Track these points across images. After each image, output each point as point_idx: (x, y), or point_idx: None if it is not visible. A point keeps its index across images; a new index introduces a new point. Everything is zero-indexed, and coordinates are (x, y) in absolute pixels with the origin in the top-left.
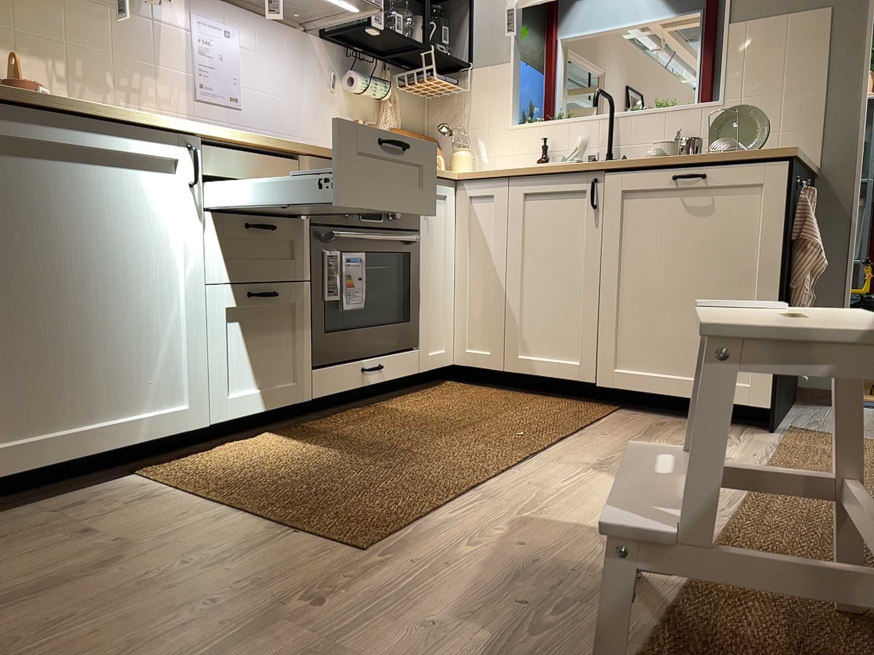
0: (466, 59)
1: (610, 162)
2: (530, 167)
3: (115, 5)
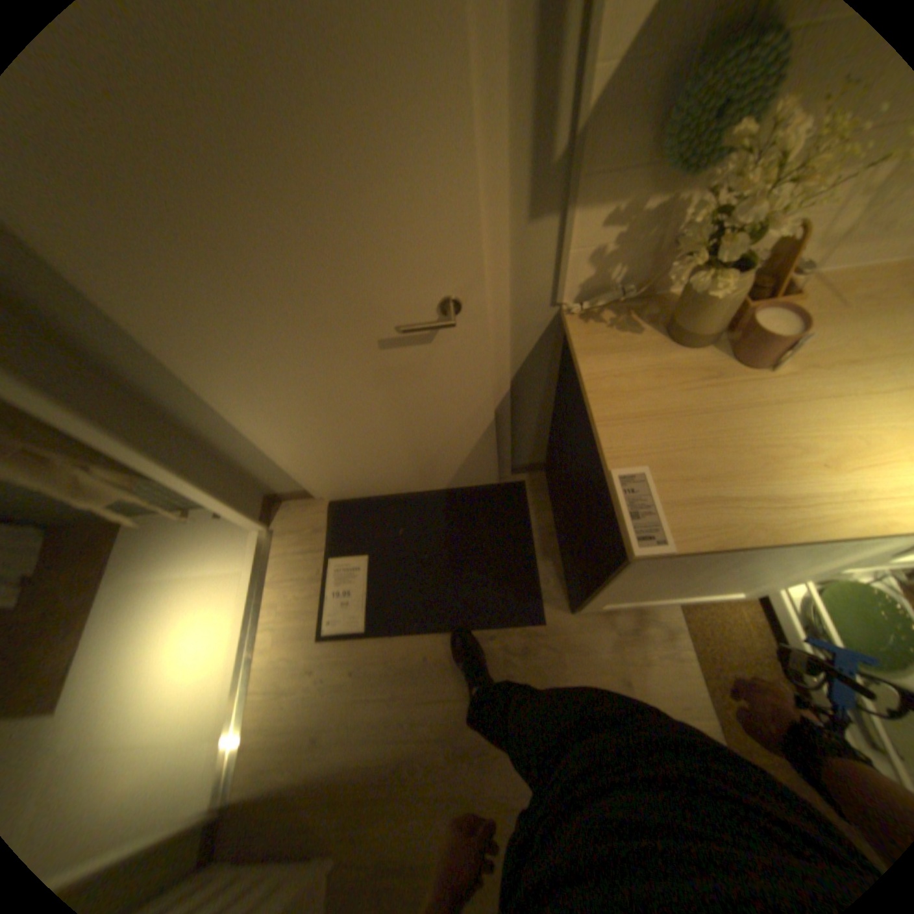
0: None
1: None
2: None
3: None
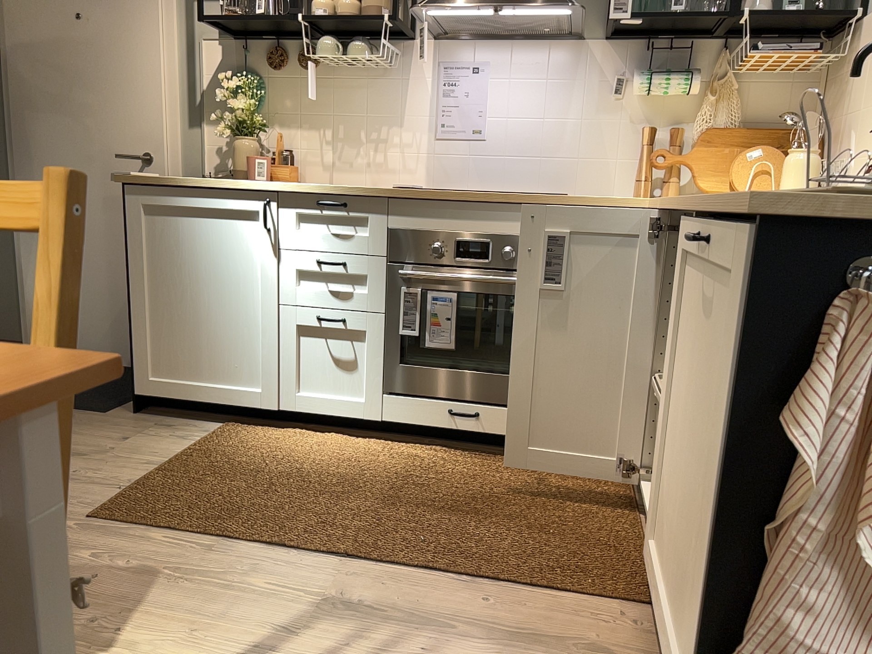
0: (857, 5)
1: (681, 204)
2: (662, 203)
3: (369, 76)
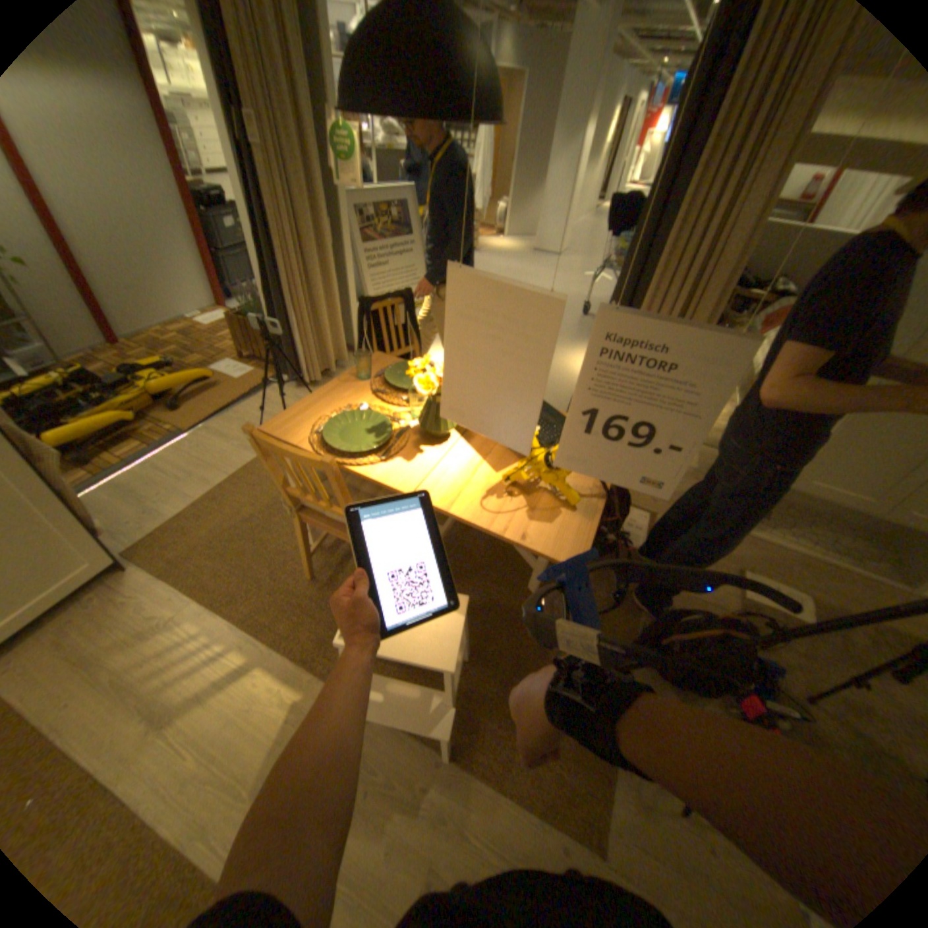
0: None
1: None
2: None
3: None
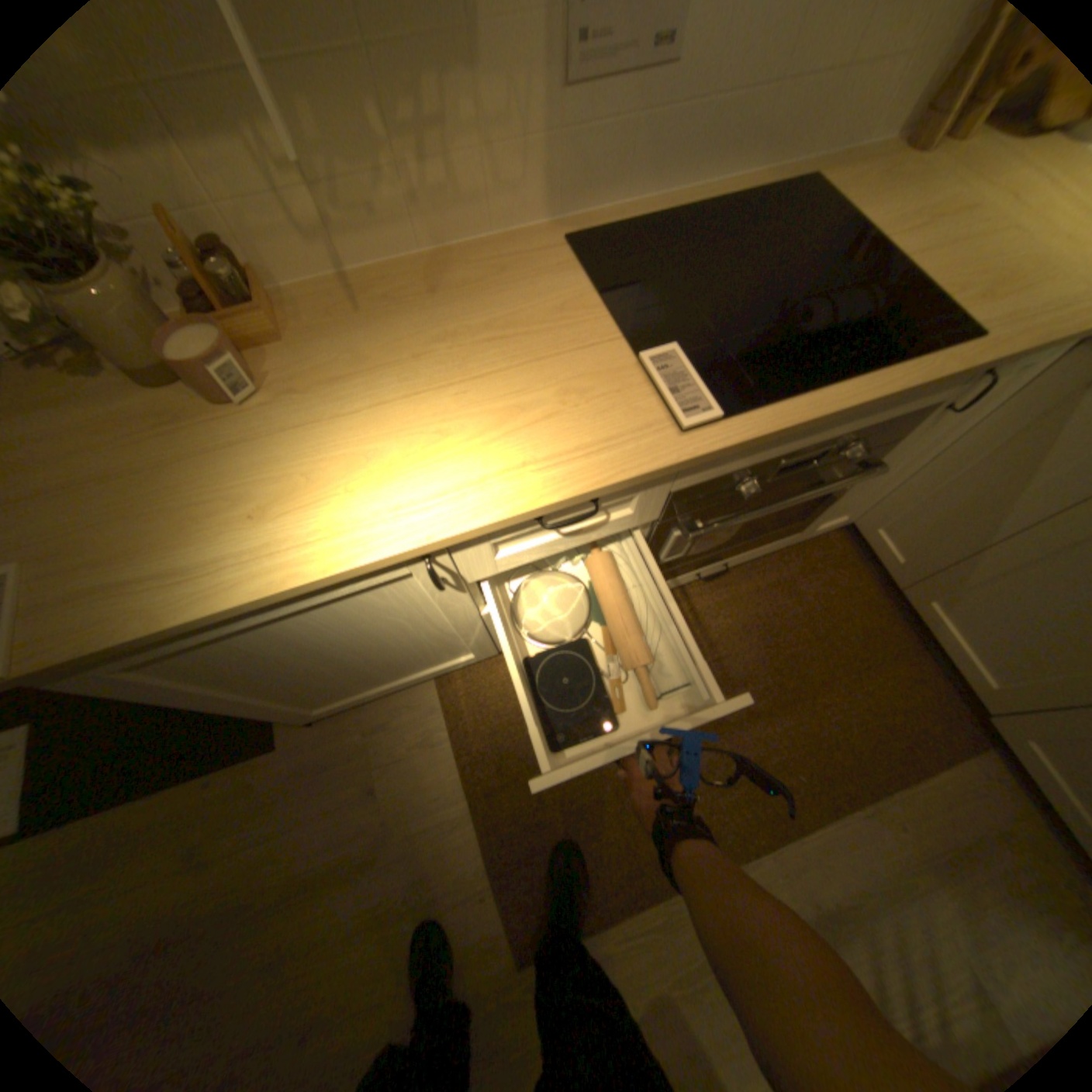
0: None
1: None
2: None
3: None
